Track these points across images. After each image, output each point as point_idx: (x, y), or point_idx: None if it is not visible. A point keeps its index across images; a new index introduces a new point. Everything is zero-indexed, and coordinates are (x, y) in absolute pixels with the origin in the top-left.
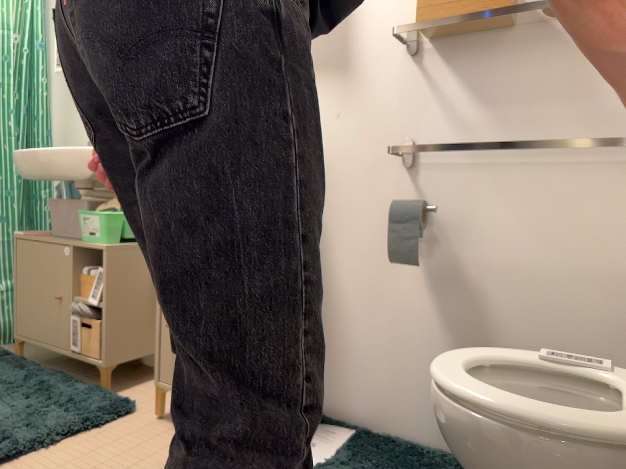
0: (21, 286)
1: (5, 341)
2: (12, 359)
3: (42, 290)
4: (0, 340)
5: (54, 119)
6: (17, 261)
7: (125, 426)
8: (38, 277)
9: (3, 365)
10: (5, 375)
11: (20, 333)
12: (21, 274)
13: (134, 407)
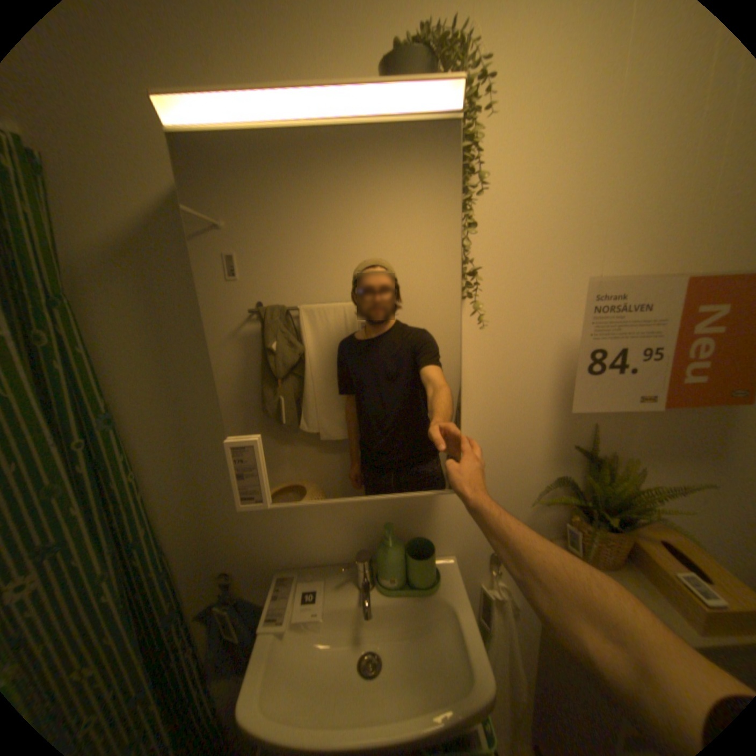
0: None
1: None
2: None
3: None
4: None
5: (159, 523)
6: None
7: None
8: None
9: None
10: None
11: None
12: None
13: None
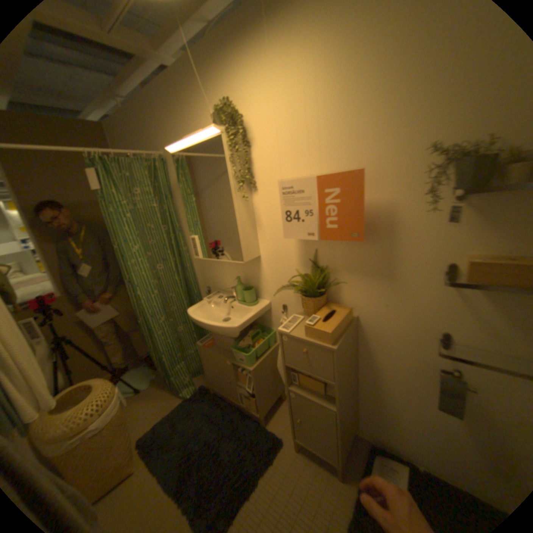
0: (206, 368)
1: (199, 372)
2: (210, 398)
3: (218, 374)
4: (196, 371)
5: (194, 266)
6: (201, 357)
7: (283, 461)
8: (214, 368)
9: (208, 404)
10: (212, 416)
11: (211, 387)
12: (205, 363)
13: (282, 444)
